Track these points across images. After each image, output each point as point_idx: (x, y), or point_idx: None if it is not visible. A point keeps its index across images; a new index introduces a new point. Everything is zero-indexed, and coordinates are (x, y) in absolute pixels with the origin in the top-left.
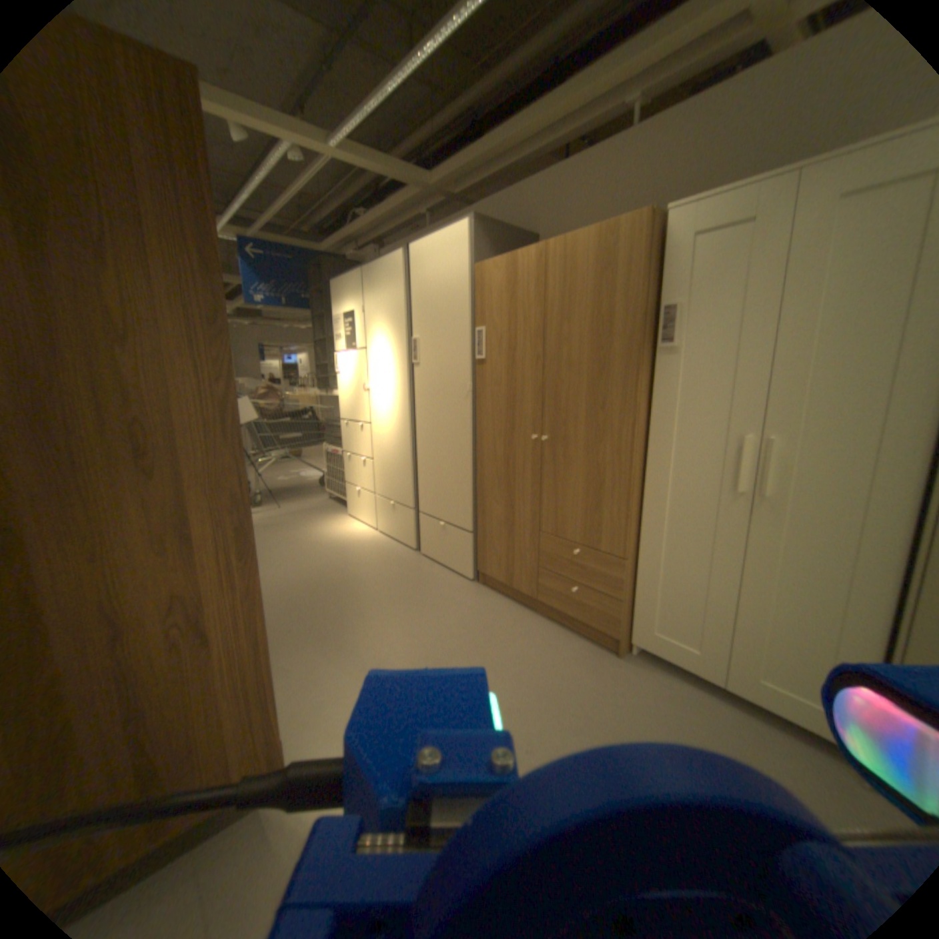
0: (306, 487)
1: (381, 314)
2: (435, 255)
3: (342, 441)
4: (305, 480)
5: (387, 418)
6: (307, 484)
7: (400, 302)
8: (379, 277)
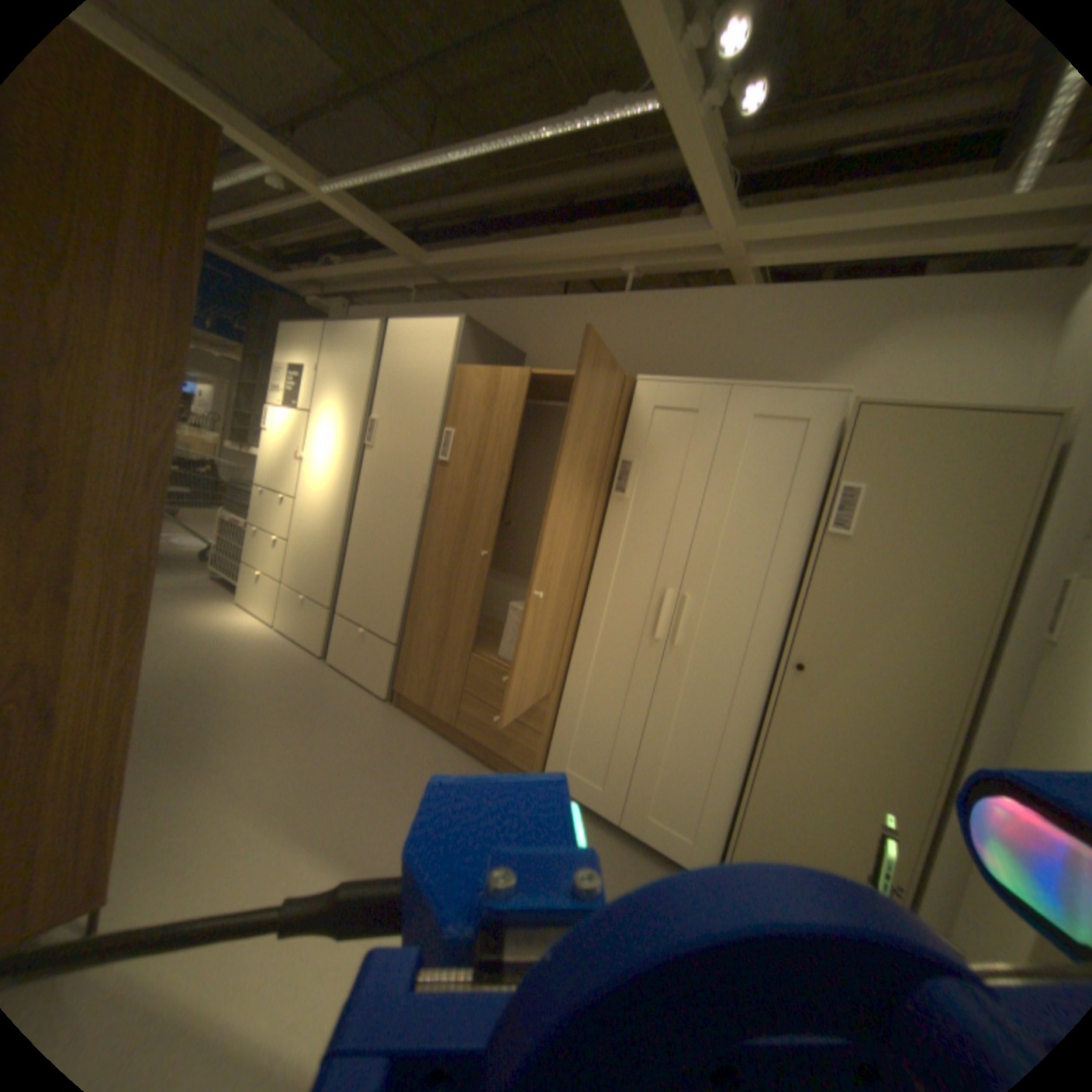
0: (176, 560)
1: (337, 382)
2: (415, 343)
3: (247, 512)
4: (175, 551)
5: (317, 499)
6: (178, 557)
7: (363, 376)
8: (344, 342)
